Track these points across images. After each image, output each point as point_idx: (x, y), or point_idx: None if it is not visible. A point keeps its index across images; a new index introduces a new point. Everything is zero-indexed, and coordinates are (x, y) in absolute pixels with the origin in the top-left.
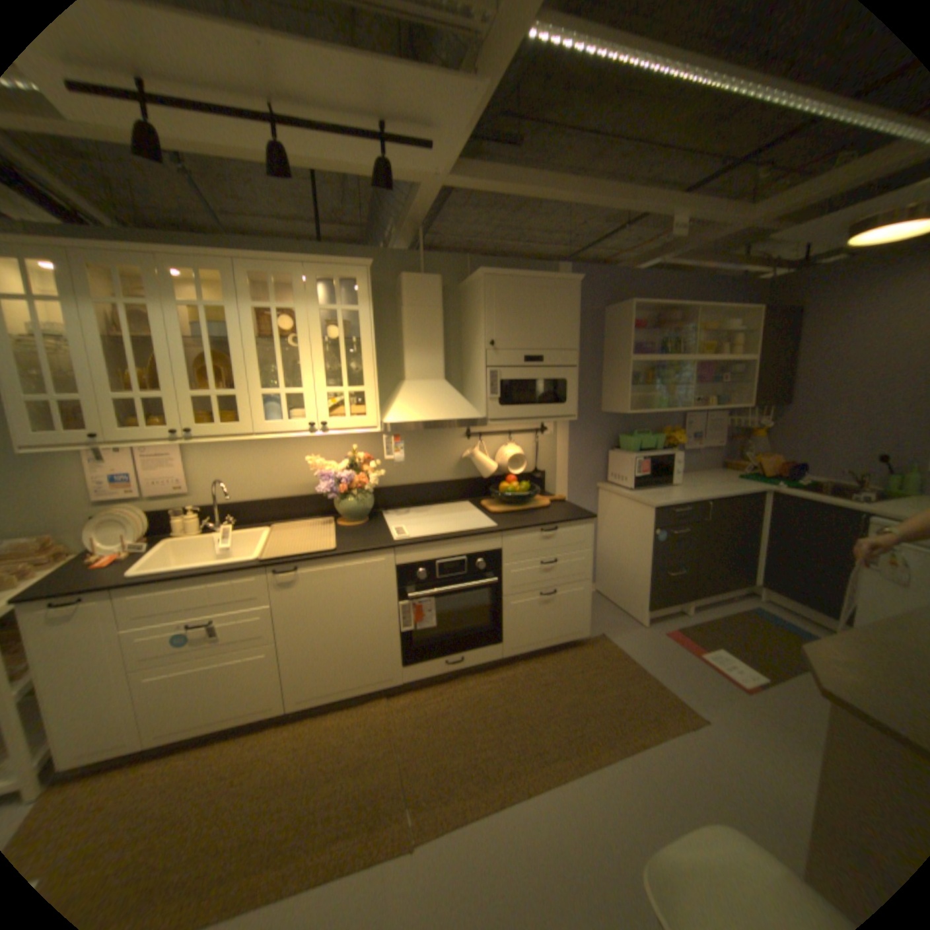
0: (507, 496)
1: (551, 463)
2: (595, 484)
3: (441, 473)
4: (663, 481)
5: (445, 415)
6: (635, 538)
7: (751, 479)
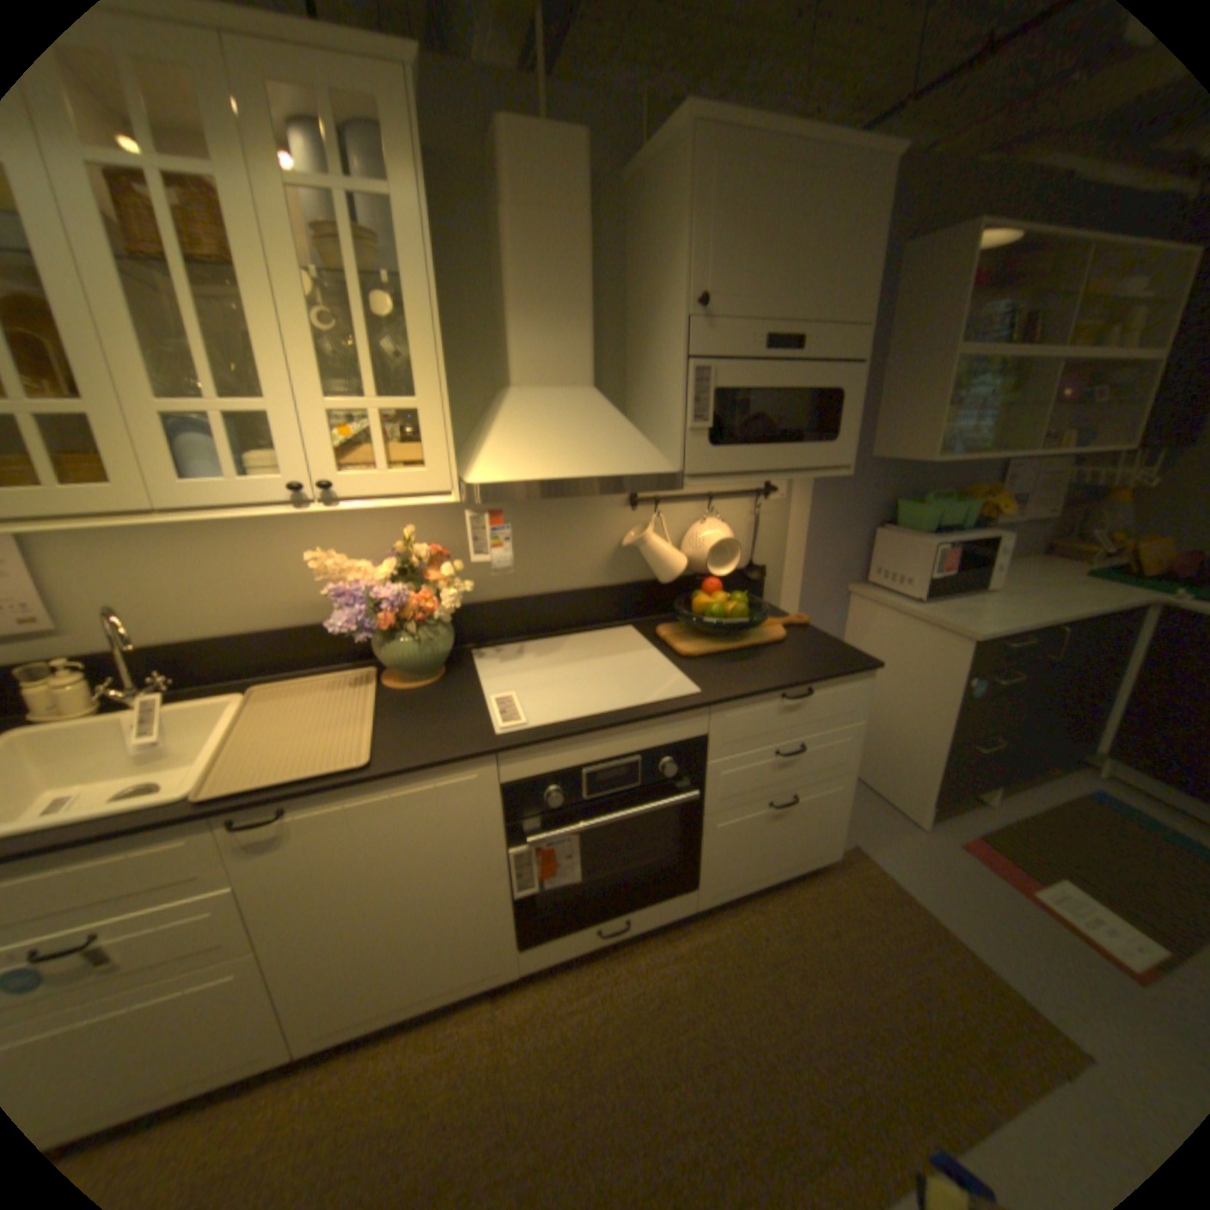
0: (710, 621)
1: (778, 551)
2: (846, 586)
3: (582, 575)
4: (974, 586)
5: (599, 464)
6: (923, 686)
7: (1108, 577)
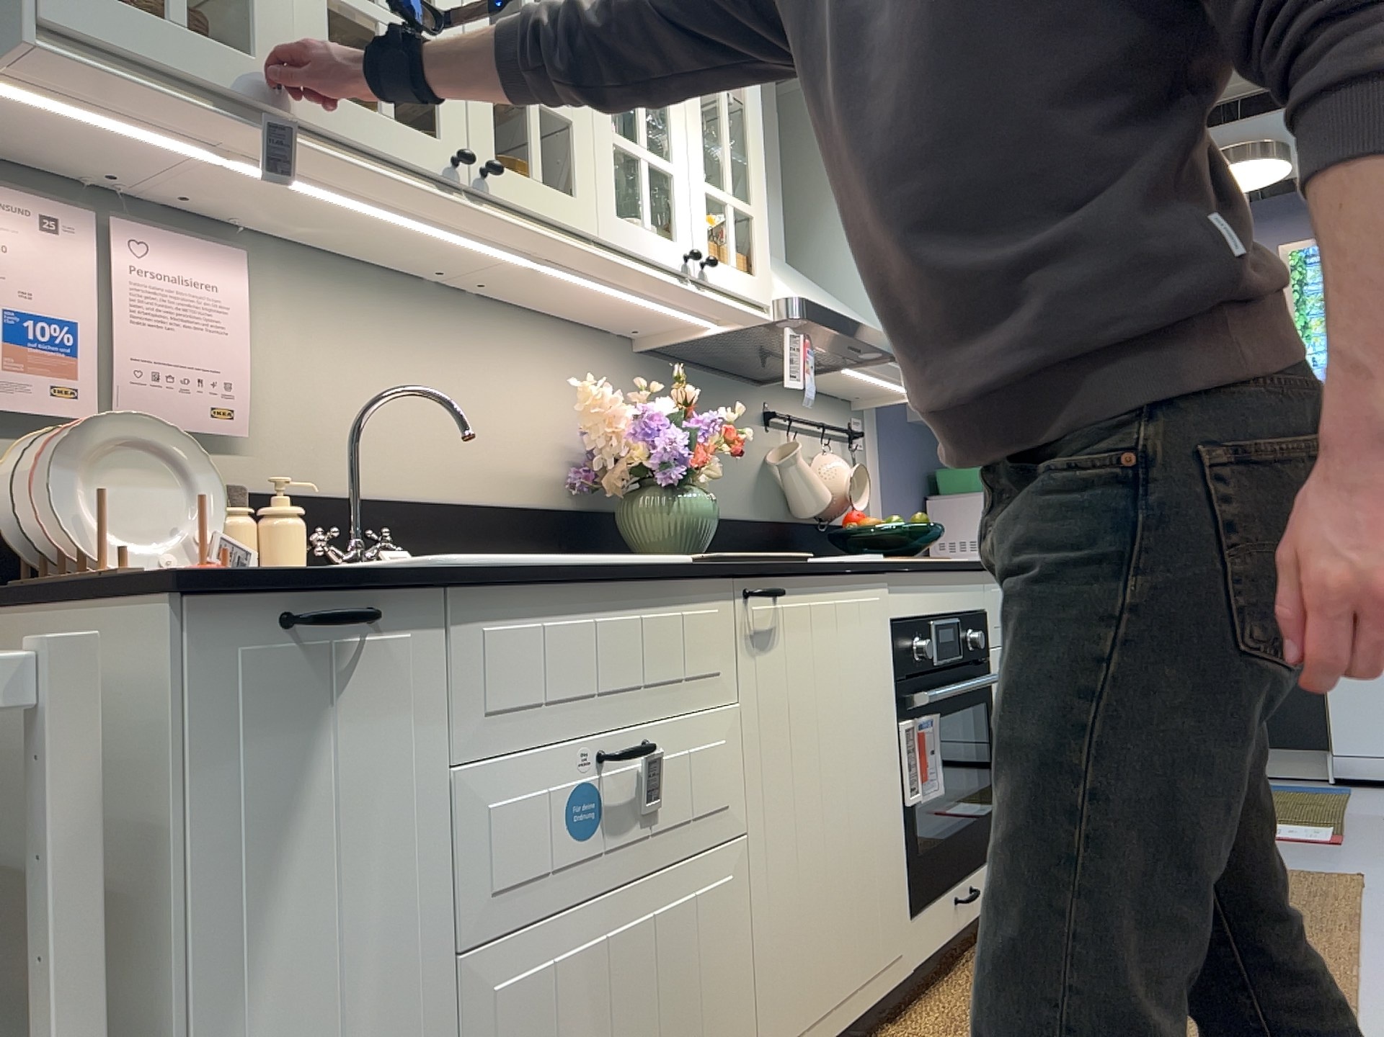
0: (896, 538)
1: (869, 511)
2: None
3: (738, 500)
4: None
5: (852, 316)
6: None
7: None
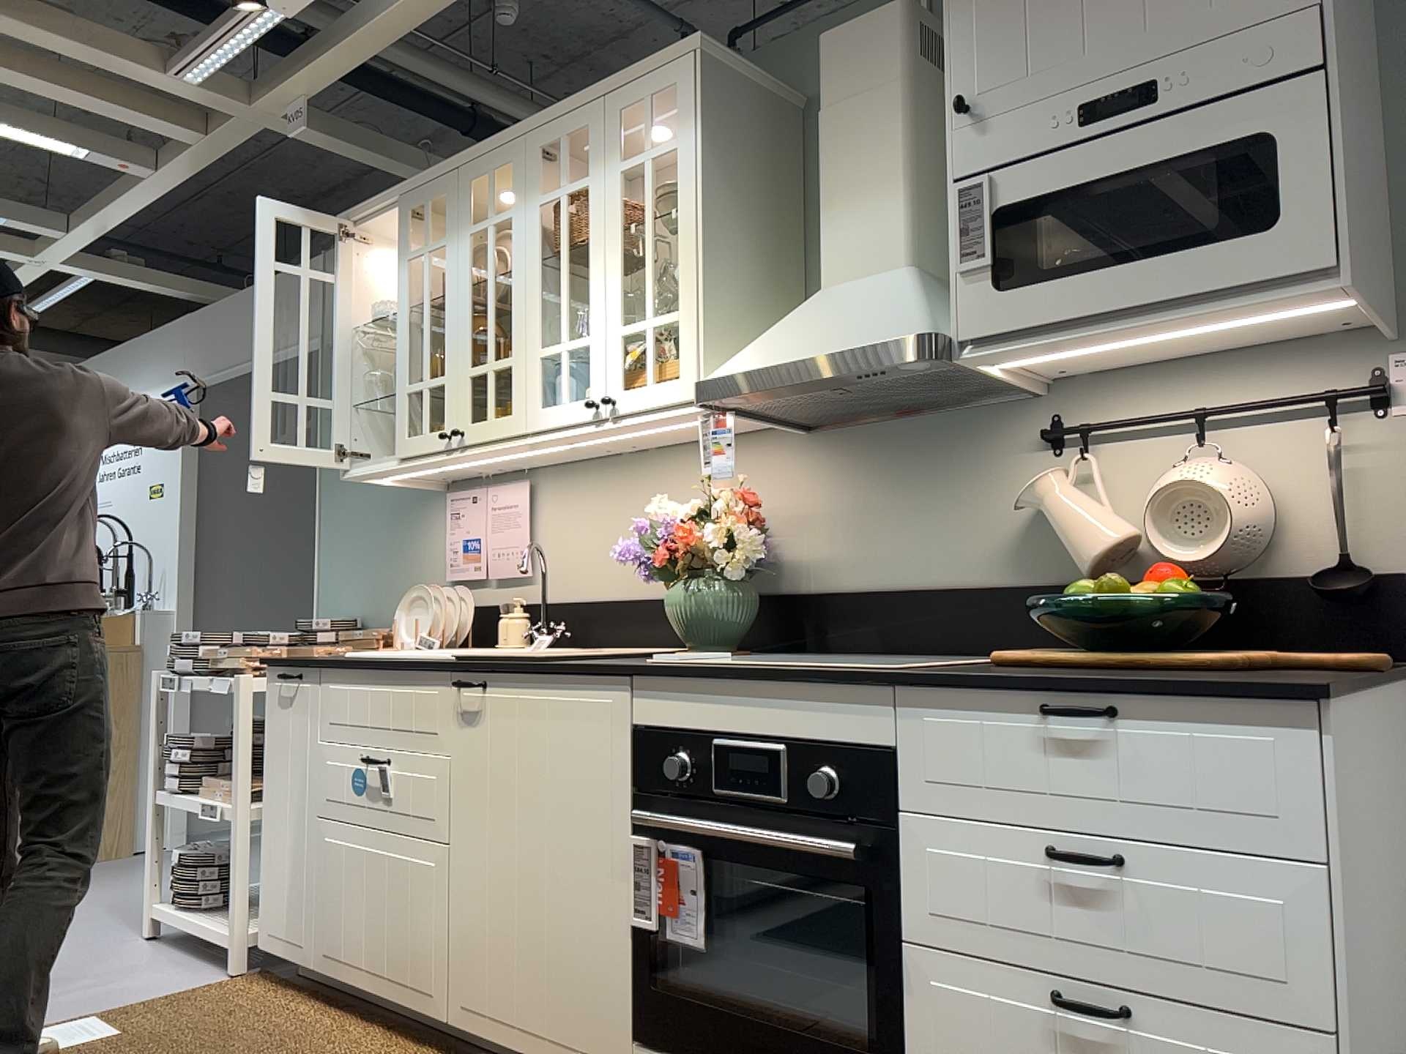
0: (1077, 616)
1: None
2: None
3: (970, 563)
4: None
5: (831, 342)
6: None
7: None
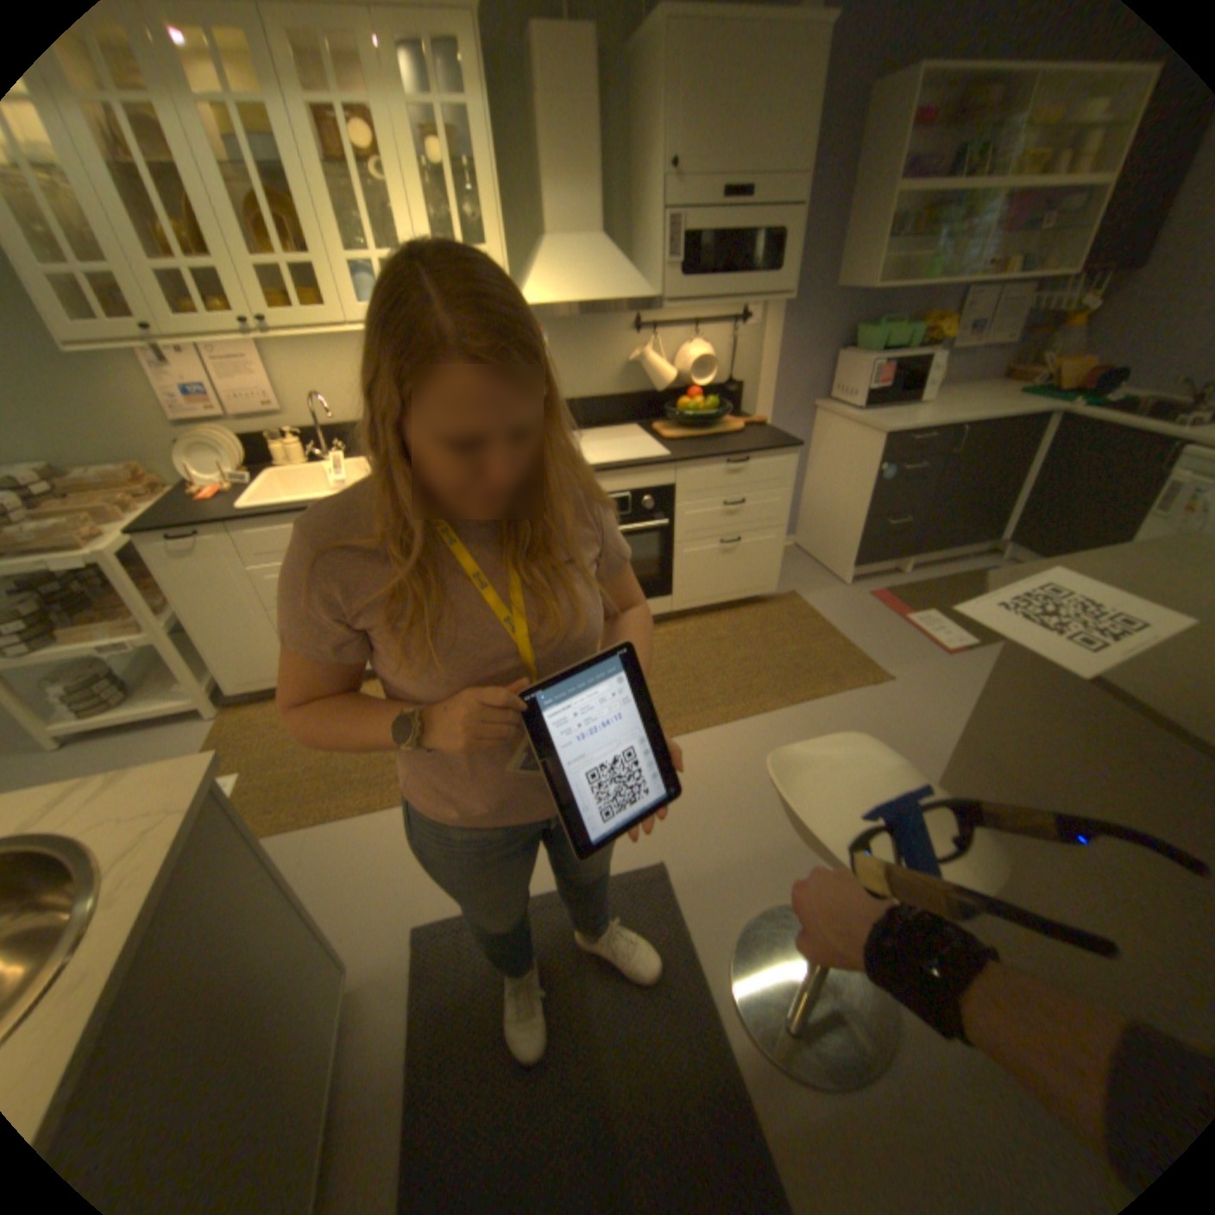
0: (688, 416)
1: (754, 369)
2: (812, 401)
3: (601, 385)
4: (908, 397)
5: (603, 292)
6: (854, 475)
7: (1039, 393)
